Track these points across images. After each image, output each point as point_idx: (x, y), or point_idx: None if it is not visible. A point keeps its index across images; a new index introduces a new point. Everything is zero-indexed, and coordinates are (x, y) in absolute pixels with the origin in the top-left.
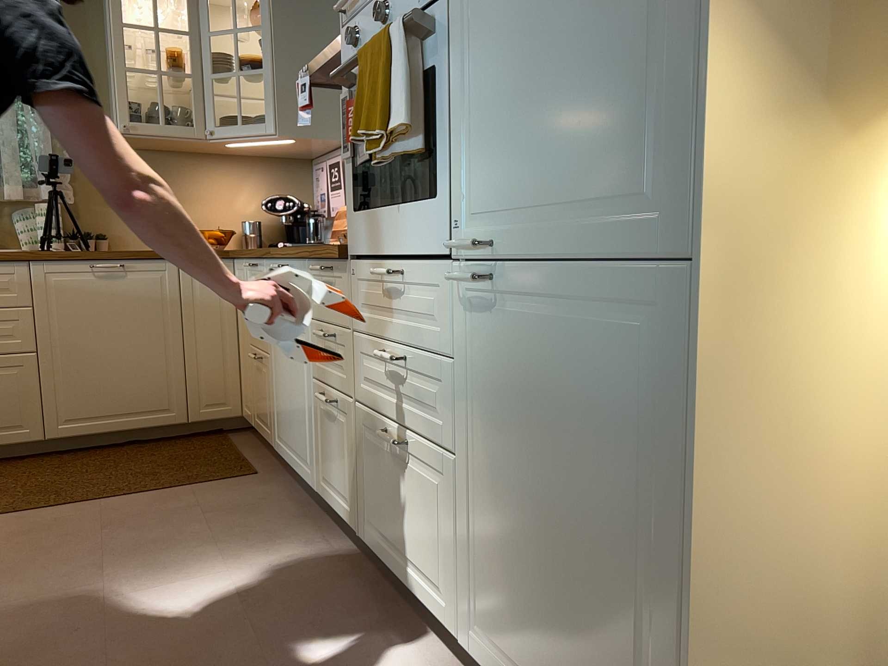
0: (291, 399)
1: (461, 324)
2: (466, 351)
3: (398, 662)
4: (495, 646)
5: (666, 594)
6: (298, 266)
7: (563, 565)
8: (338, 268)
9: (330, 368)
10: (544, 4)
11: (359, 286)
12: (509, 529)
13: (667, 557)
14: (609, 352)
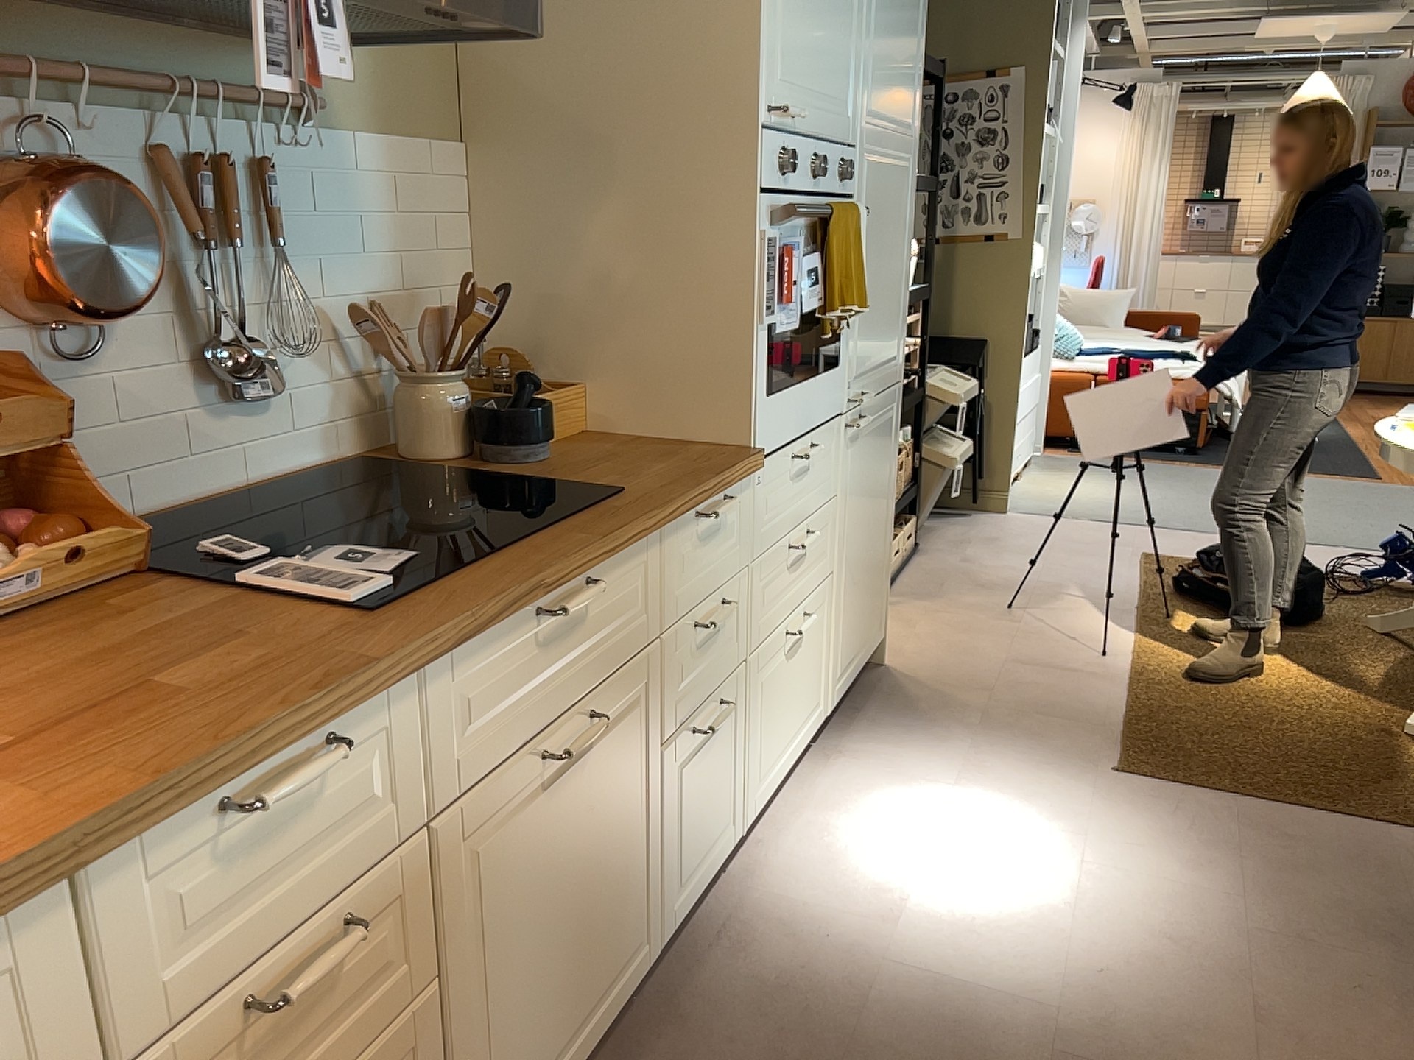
0: (580, 905)
1: (842, 461)
2: (845, 479)
3: (835, 786)
4: (843, 670)
5: (888, 524)
6: (630, 554)
7: (869, 560)
8: (734, 490)
9: (703, 670)
10: (883, 247)
11: (762, 494)
12: (854, 577)
13: (889, 508)
14: (886, 431)
